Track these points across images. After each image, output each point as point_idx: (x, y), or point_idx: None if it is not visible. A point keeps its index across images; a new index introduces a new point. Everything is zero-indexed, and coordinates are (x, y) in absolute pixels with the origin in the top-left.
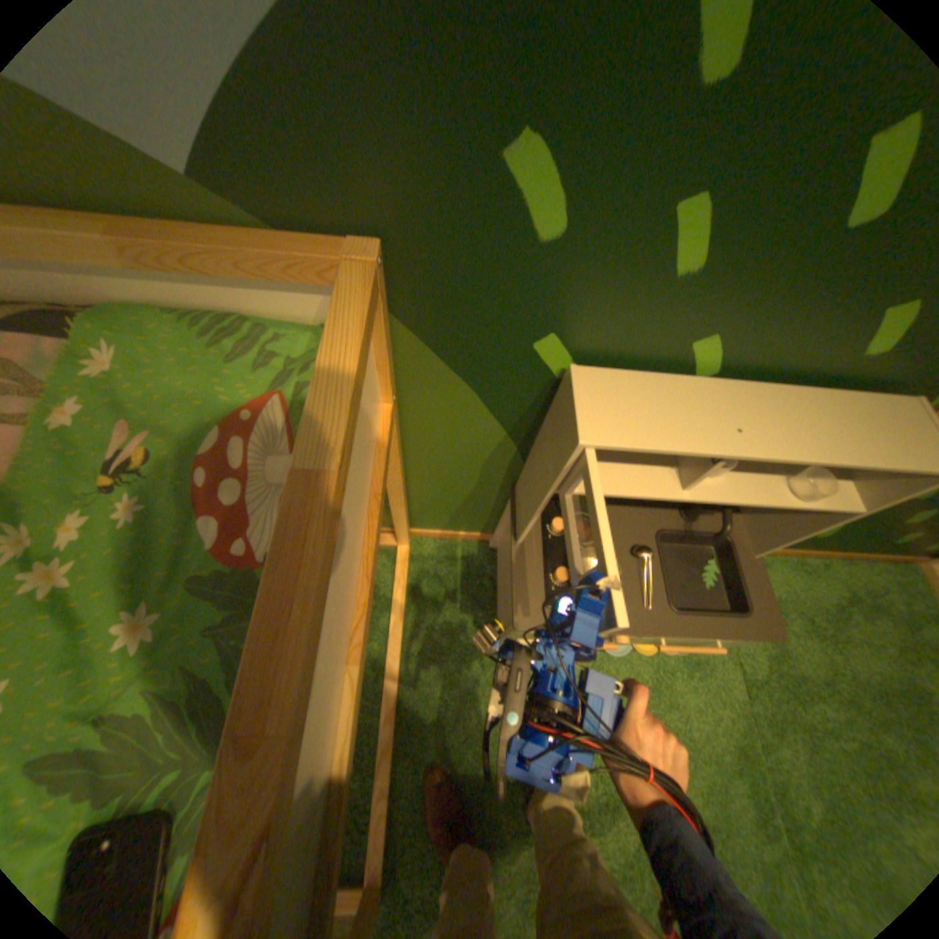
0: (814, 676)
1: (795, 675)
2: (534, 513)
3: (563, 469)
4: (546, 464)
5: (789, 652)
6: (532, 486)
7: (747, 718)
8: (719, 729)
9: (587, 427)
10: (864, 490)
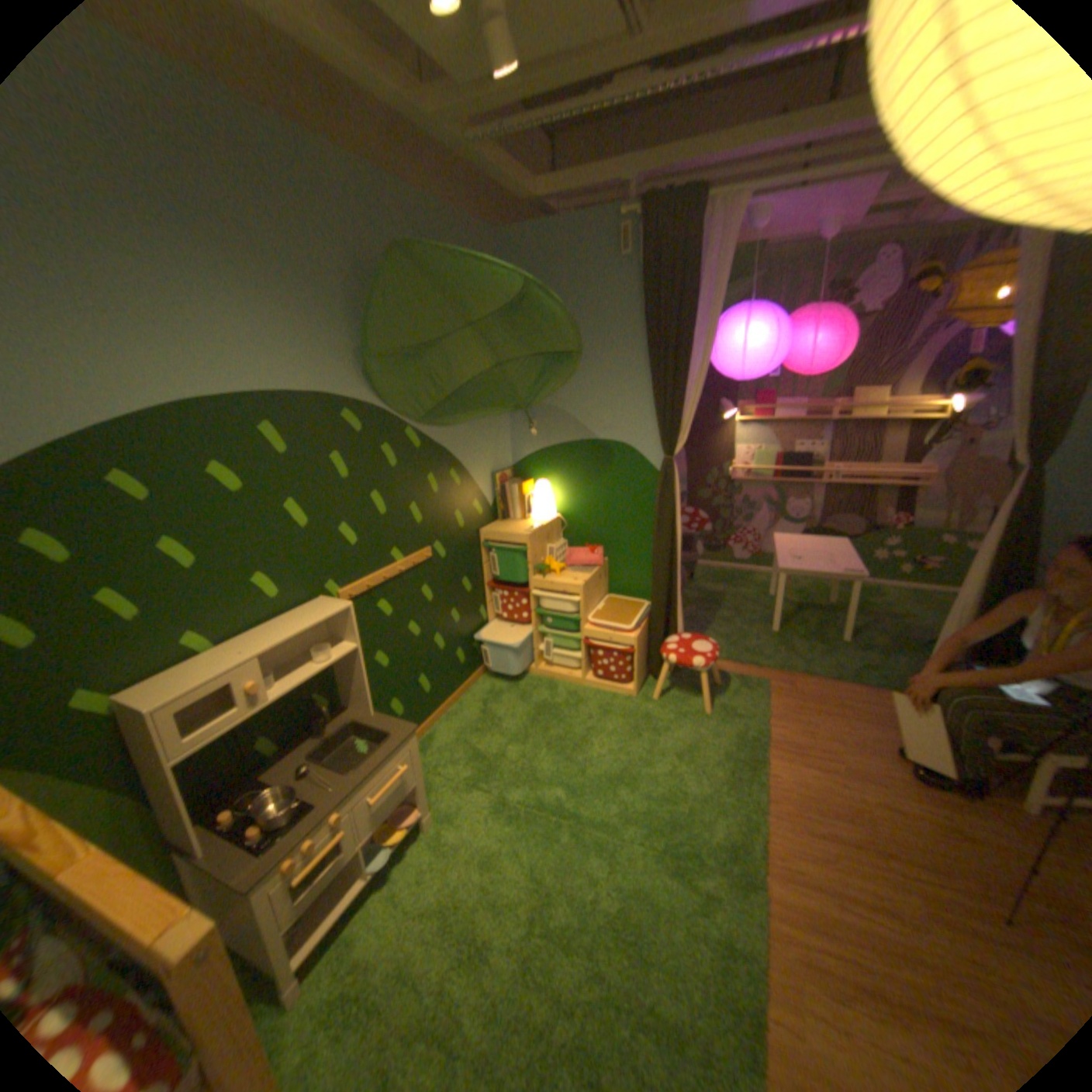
0: (501, 748)
1: (493, 758)
2: (183, 816)
3: (154, 745)
4: (156, 773)
5: (481, 753)
6: (168, 808)
7: (494, 802)
8: (487, 825)
9: (141, 707)
10: (347, 640)
